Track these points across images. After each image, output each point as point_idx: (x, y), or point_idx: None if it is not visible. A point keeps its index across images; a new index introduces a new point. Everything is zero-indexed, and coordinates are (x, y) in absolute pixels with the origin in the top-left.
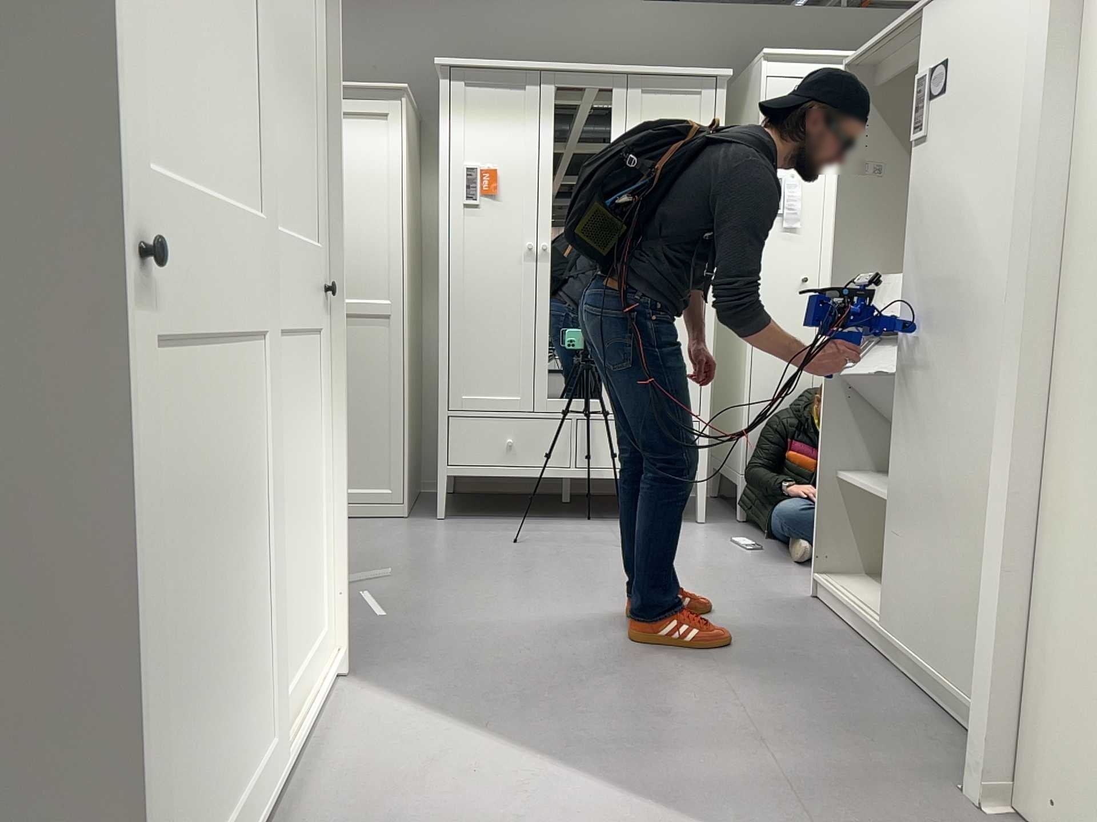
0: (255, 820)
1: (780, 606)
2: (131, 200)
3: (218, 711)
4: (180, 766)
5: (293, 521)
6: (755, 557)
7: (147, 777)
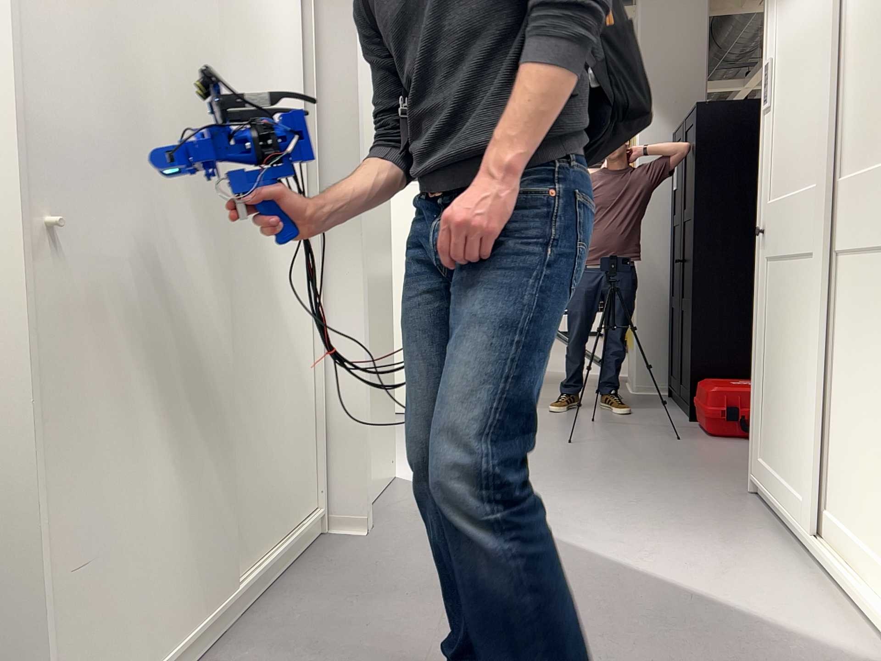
0: (785, 506)
1: None
2: (762, 212)
3: (778, 419)
4: (765, 410)
5: (859, 403)
6: None
7: (754, 391)
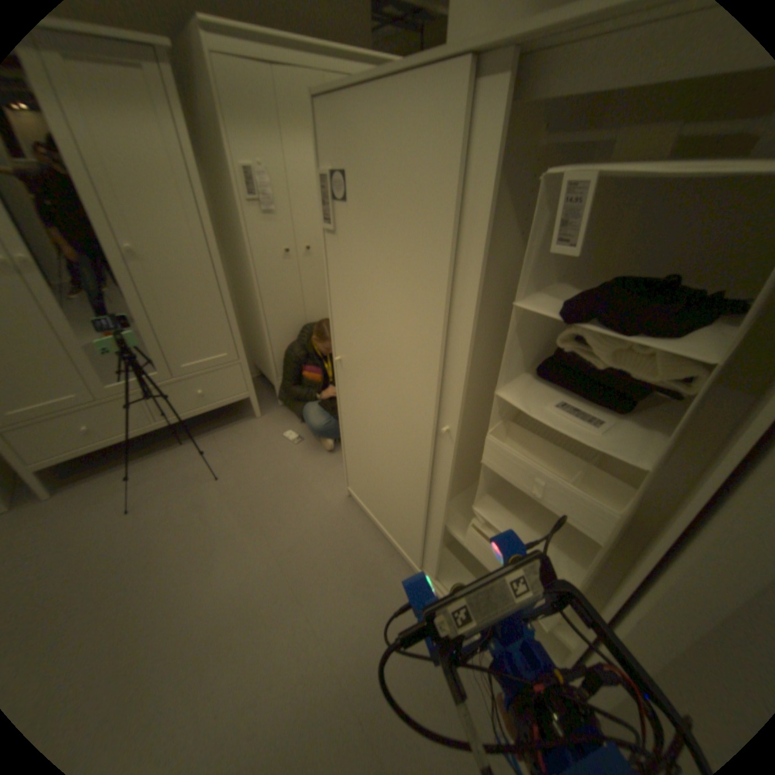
0: None
1: (331, 516)
2: None
3: None
4: None
5: None
6: (300, 450)
7: None
